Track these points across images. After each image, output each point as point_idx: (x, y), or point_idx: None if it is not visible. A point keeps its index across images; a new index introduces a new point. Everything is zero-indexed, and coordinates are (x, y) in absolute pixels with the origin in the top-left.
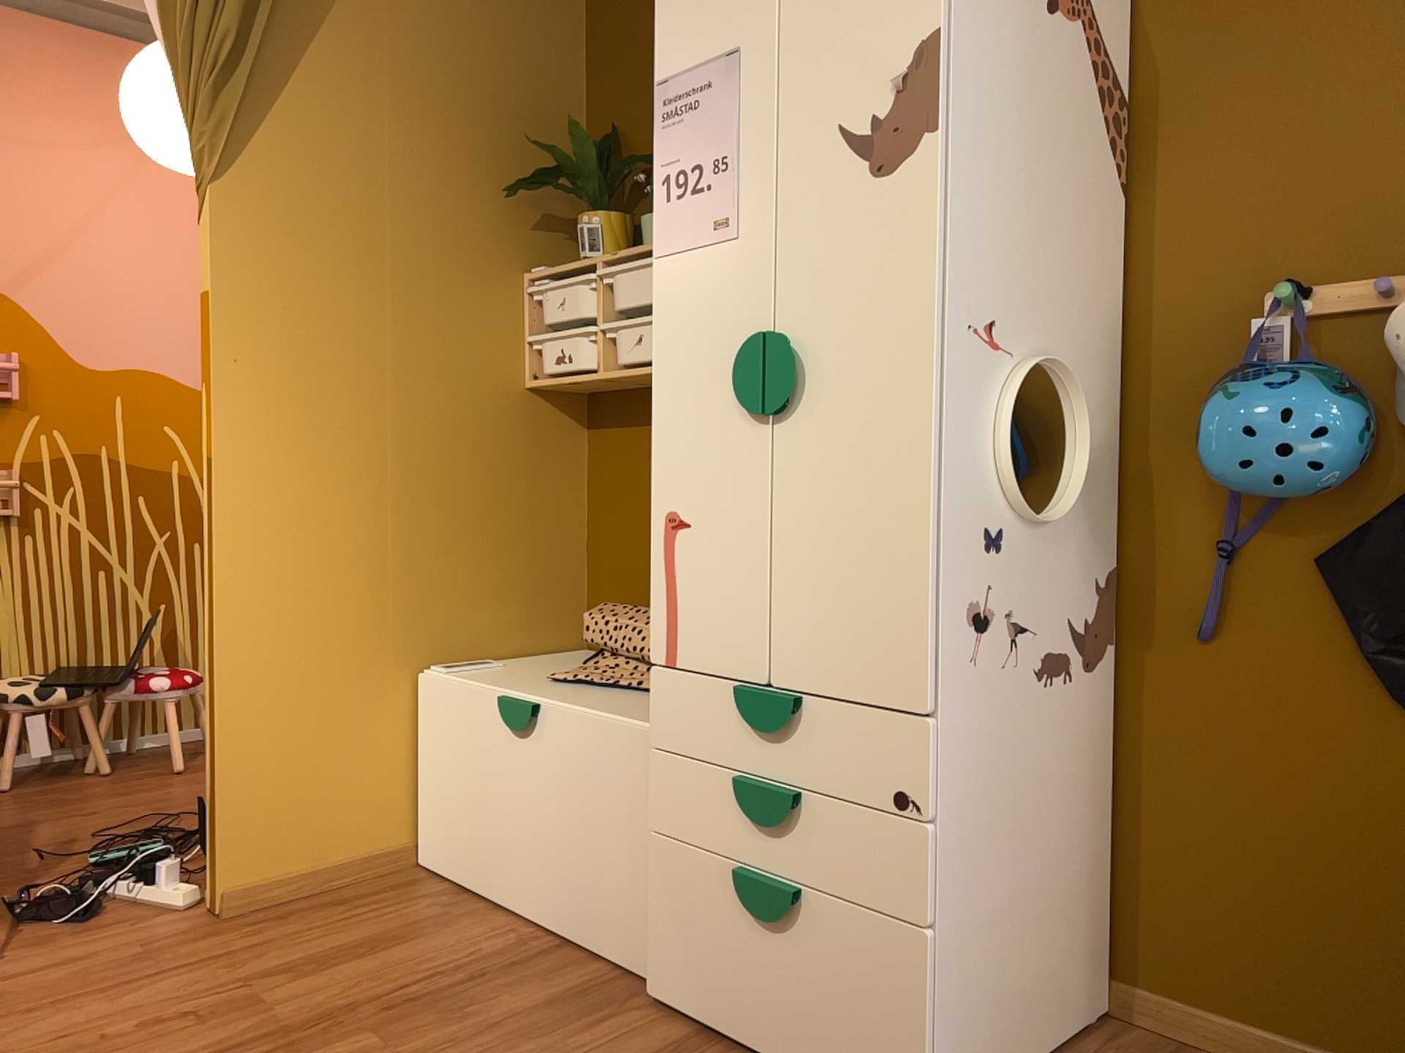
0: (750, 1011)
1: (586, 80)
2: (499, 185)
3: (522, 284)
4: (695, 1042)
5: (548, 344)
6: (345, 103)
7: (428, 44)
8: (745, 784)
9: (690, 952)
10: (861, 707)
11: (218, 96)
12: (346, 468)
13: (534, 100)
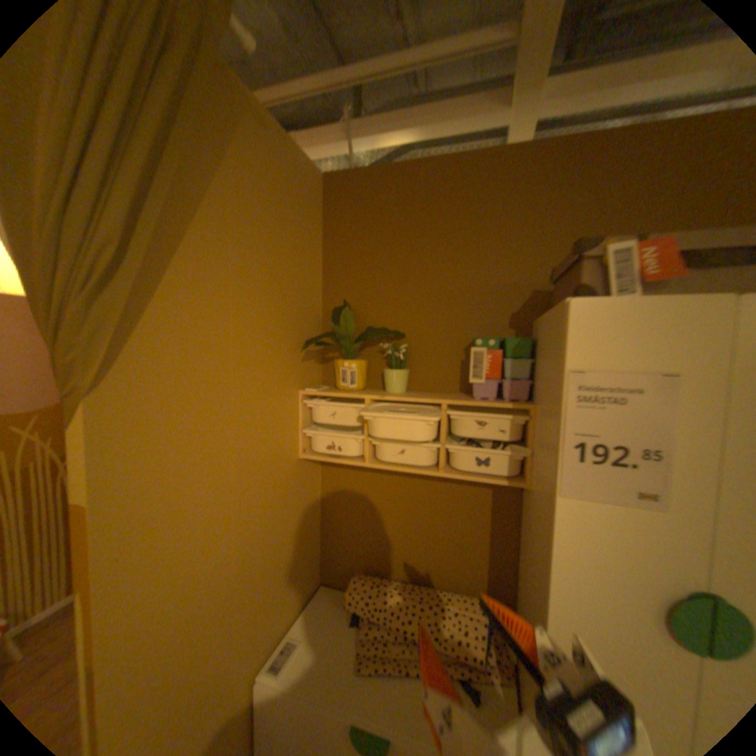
0: None
1: (322, 266)
2: (288, 337)
3: (299, 396)
4: None
5: (319, 435)
6: (202, 293)
7: (253, 244)
8: None
9: None
10: None
11: (86, 301)
12: (208, 582)
13: (303, 280)
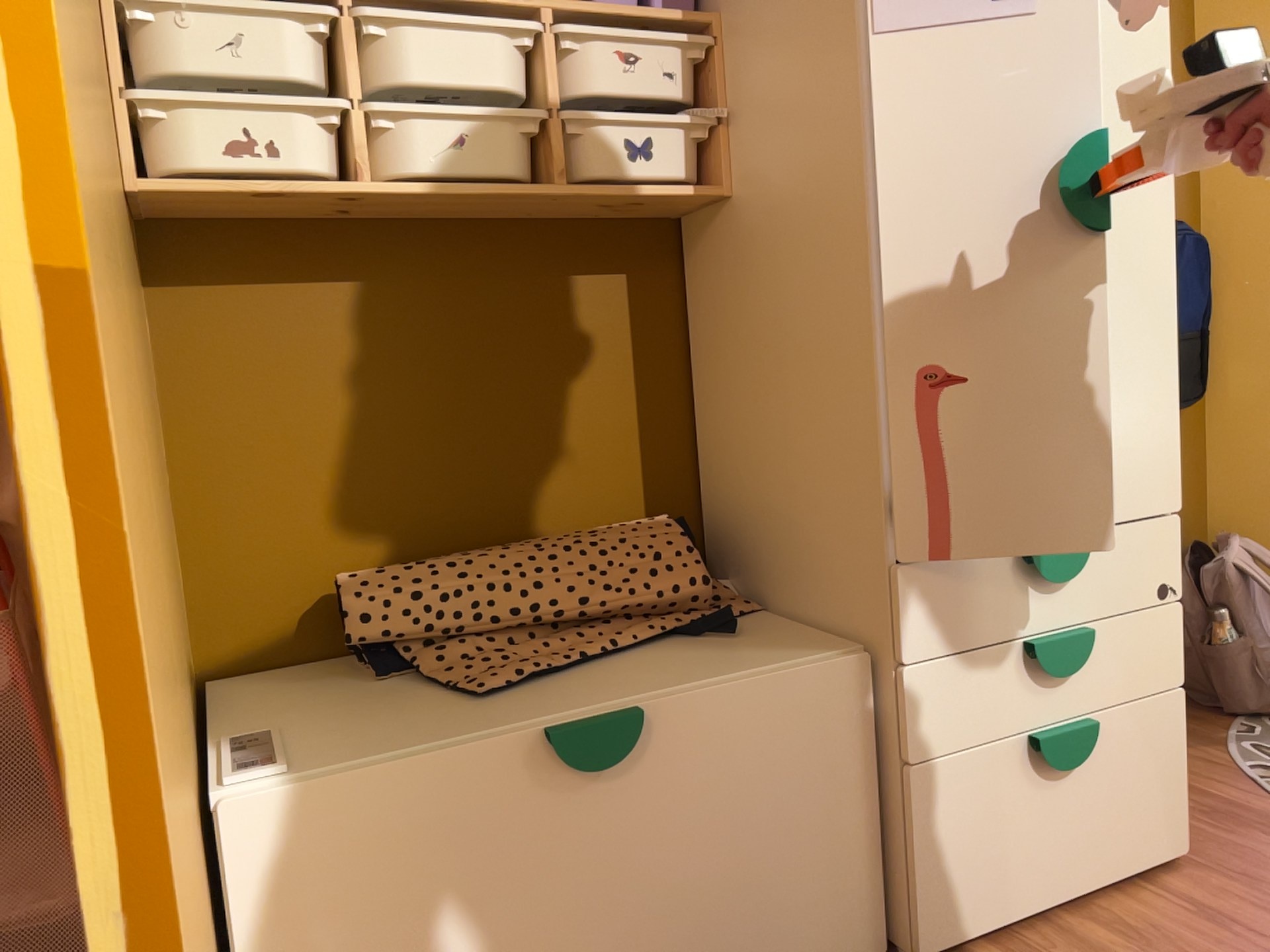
0: (1047, 869)
1: None
2: None
3: None
4: (1013, 946)
5: (191, 117)
6: None
7: None
8: (1050, 641)
9: (977, 865)
10: (1129, 522)
11: None
12: None
13: None
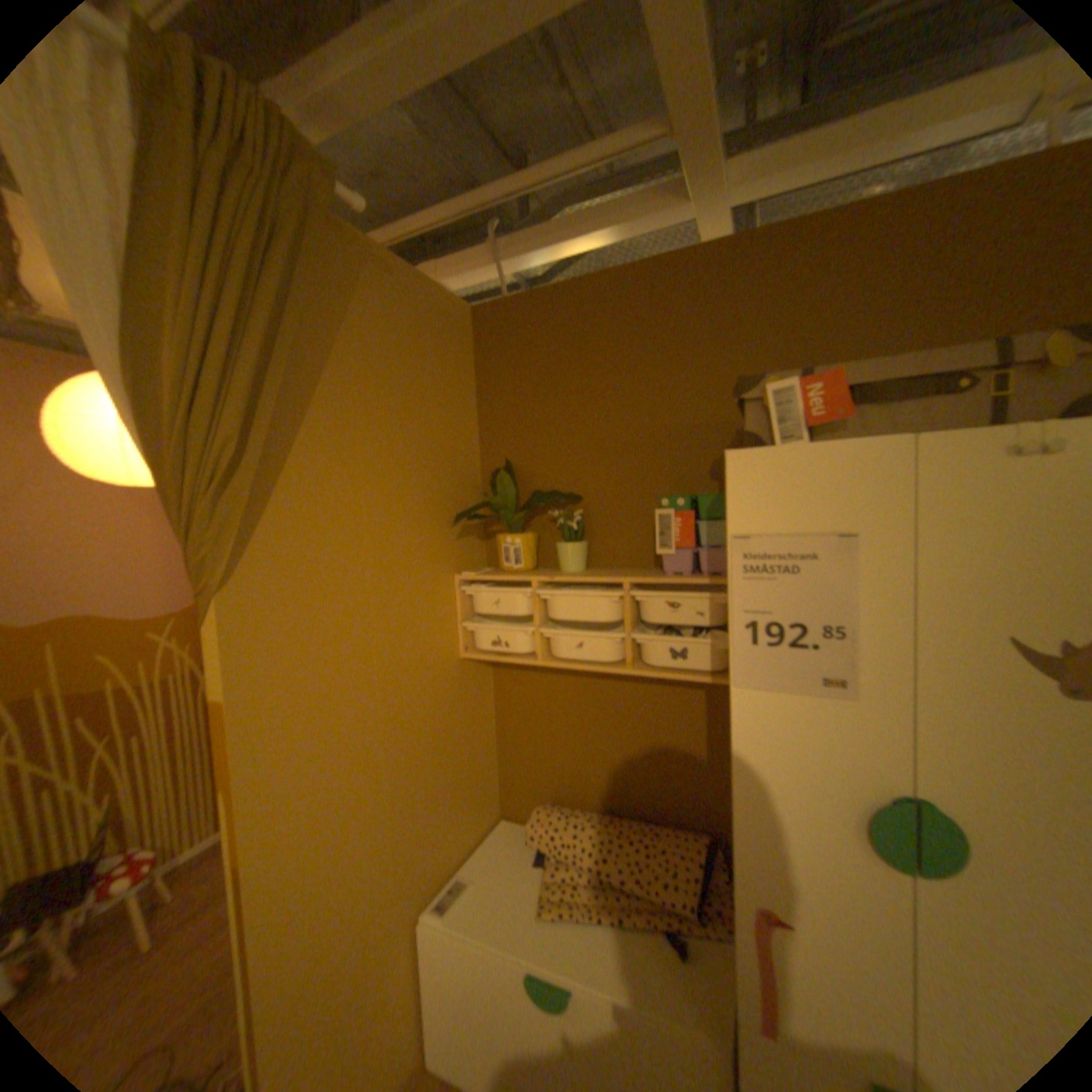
0: None
1: (477, 420)
2: (436, 512)
3: (455, 583)
4: None
5: (481, 629)
6: (328, 476)
7: (384, 411)
8: None
9: None
10: None
11: (212, 501)
12: (354, 798)
13: (451, 441)
